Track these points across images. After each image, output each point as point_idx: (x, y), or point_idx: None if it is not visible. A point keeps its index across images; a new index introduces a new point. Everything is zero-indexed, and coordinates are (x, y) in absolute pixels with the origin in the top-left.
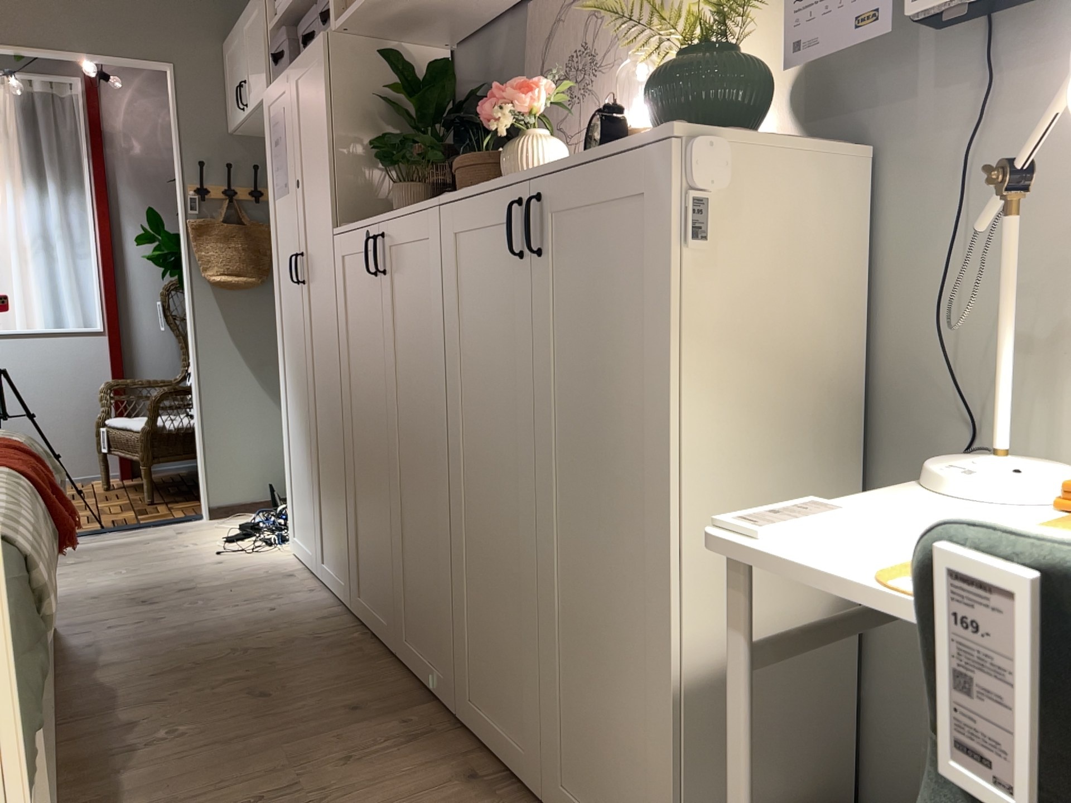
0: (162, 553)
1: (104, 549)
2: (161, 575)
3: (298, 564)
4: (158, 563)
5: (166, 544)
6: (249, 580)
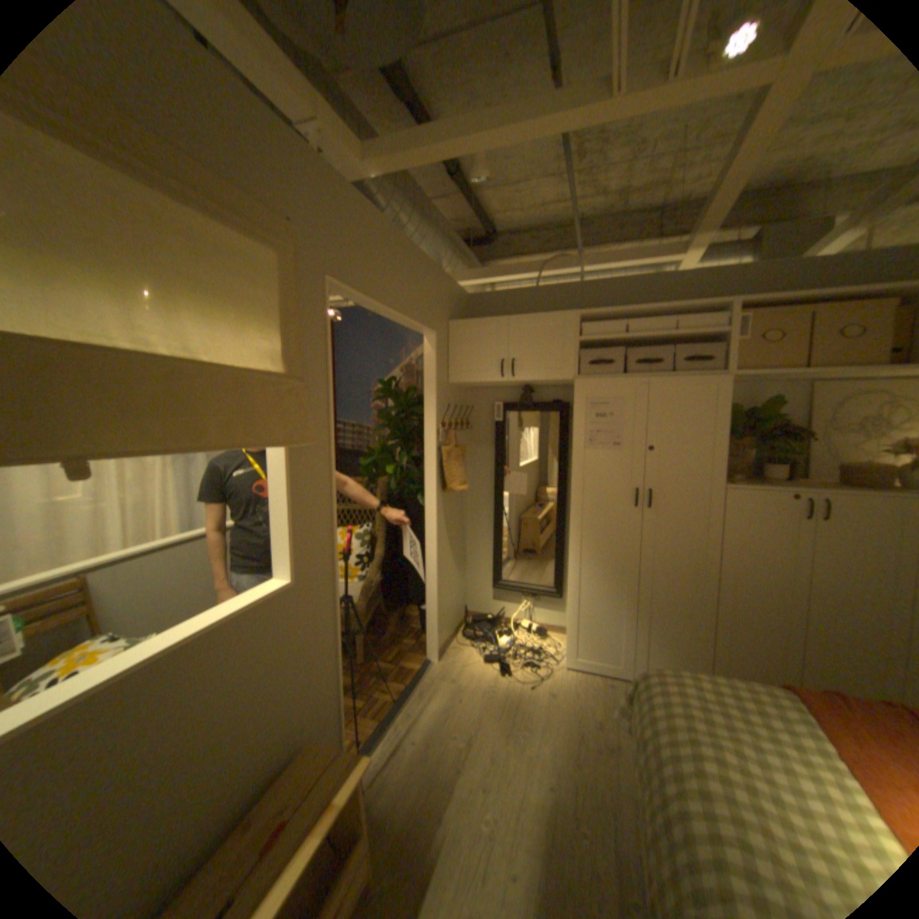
0: (497, 707)
1: (446, 723)
2: (555, 726)
3: (593, 678)
4: (521, 717)
5: (475, 698)
6: (604, 702)
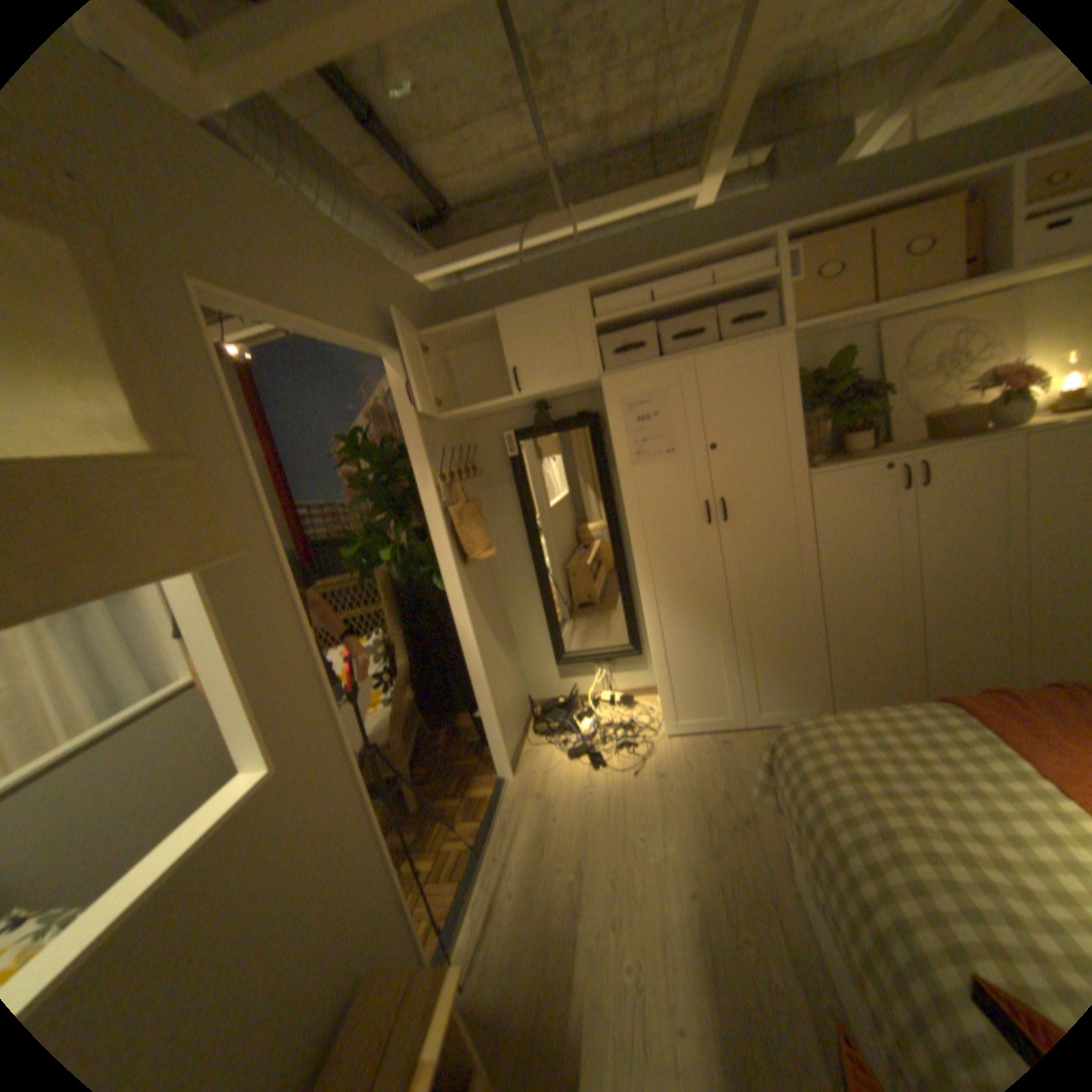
0: (599, 810)
1: (542, 852)
2: (673, 811)
3: (700, 737)
4: (631, 813)
5: (570, 807)
6: (721, 763)
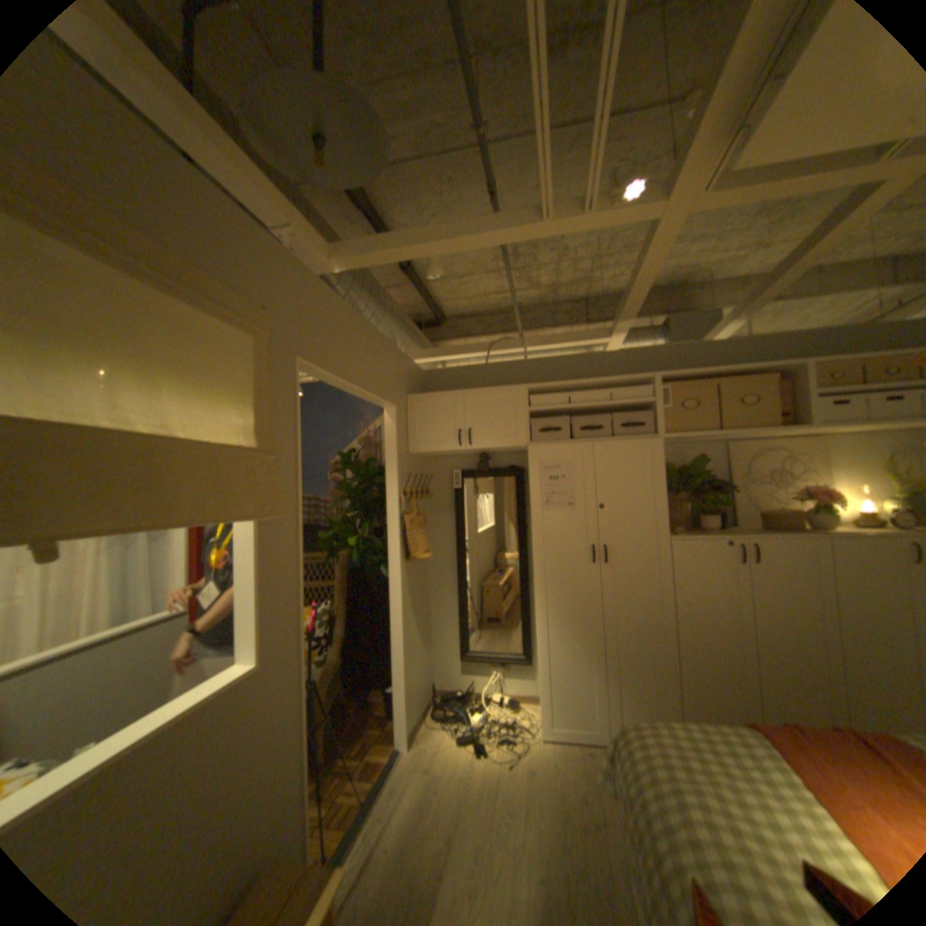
0: (475, 794)
1: (420, 821)
2: (537, 807)
3: (570, 748)
4: (501, 802)
5: (450, 787)
6: (584, 773)
